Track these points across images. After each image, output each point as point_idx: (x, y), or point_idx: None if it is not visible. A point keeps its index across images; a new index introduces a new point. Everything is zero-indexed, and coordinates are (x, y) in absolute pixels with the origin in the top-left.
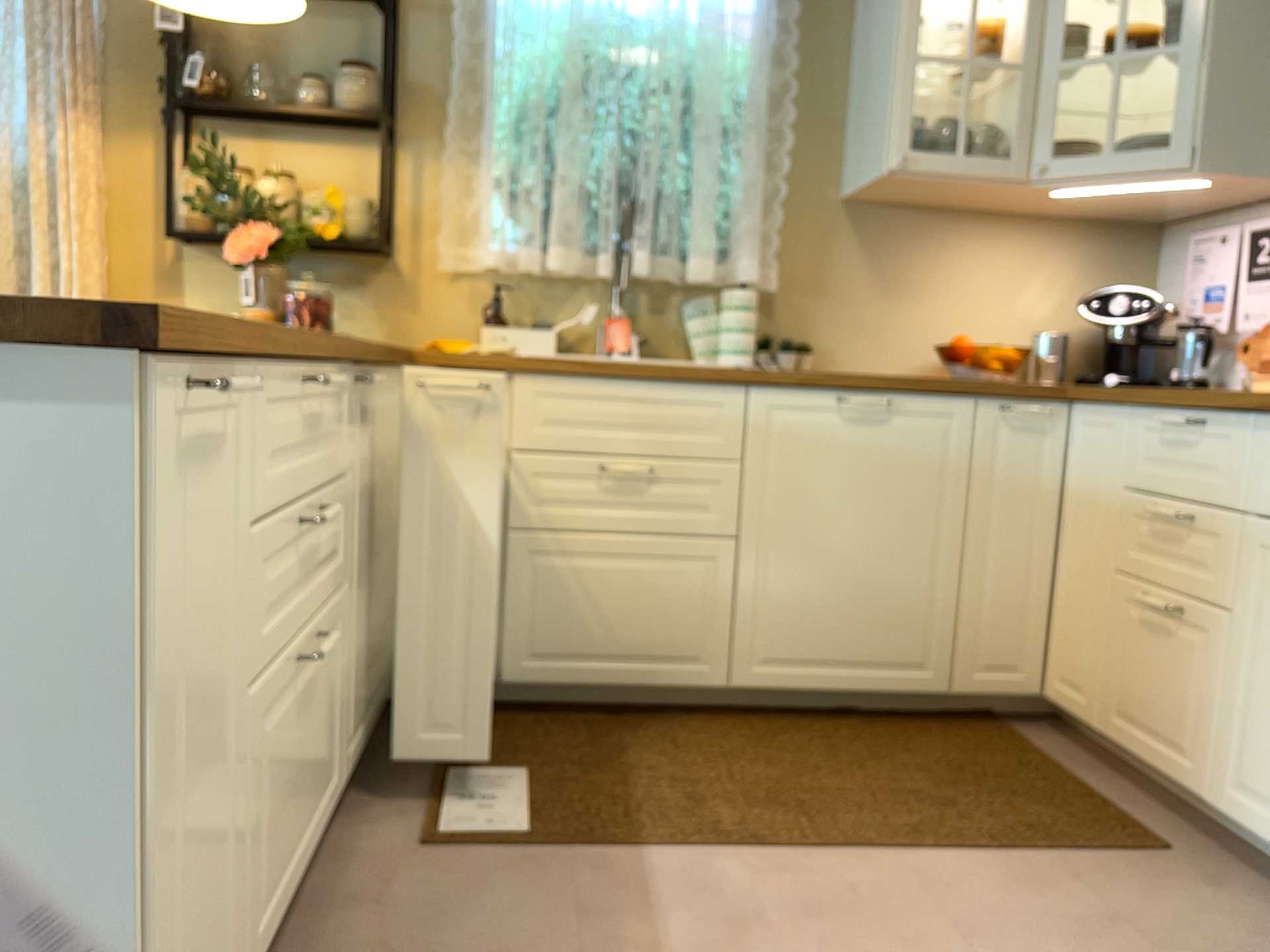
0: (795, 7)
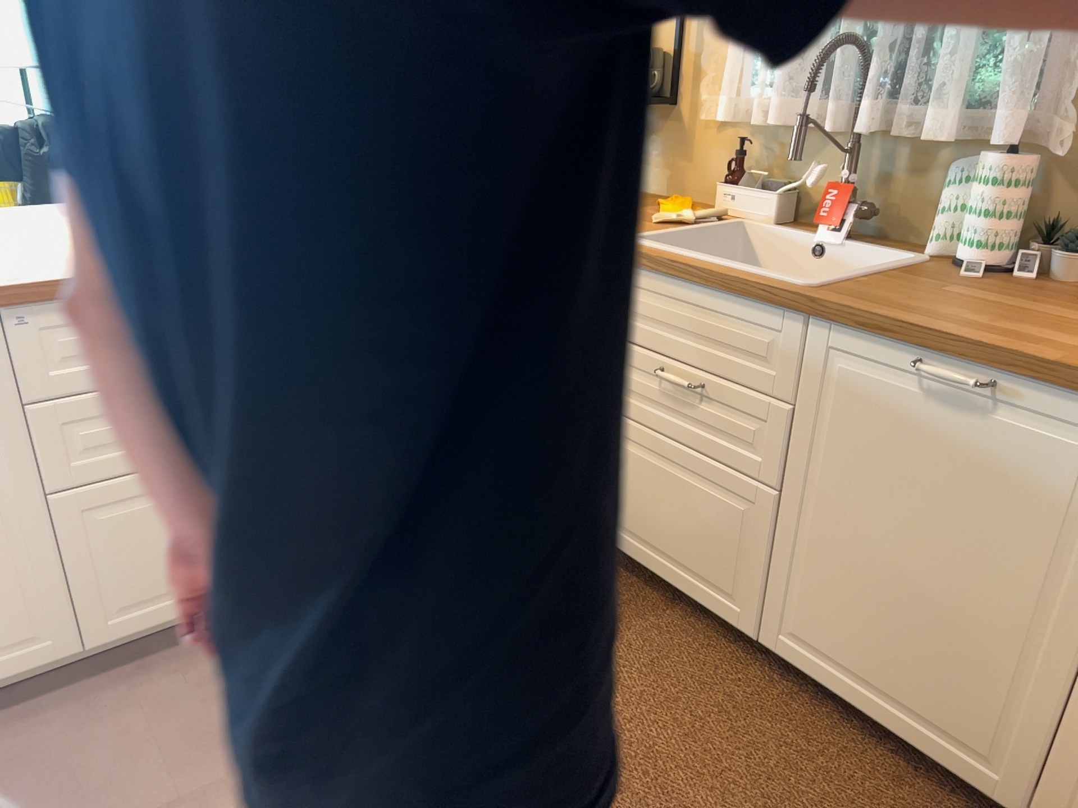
0: None
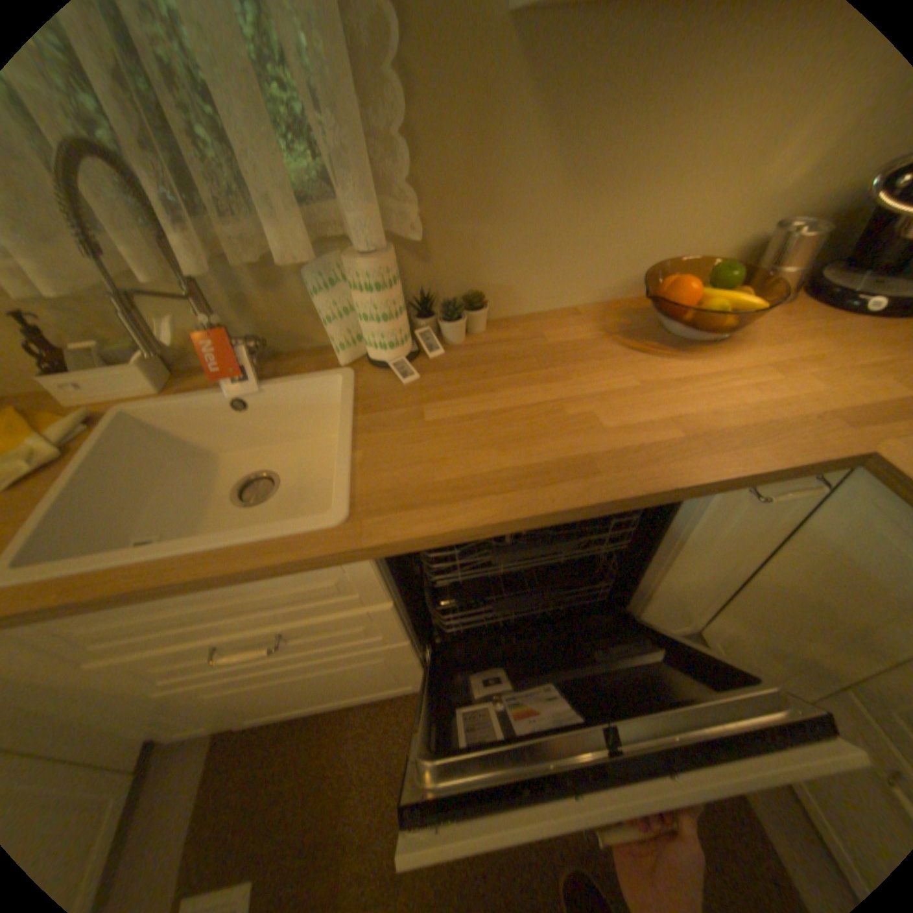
0: None
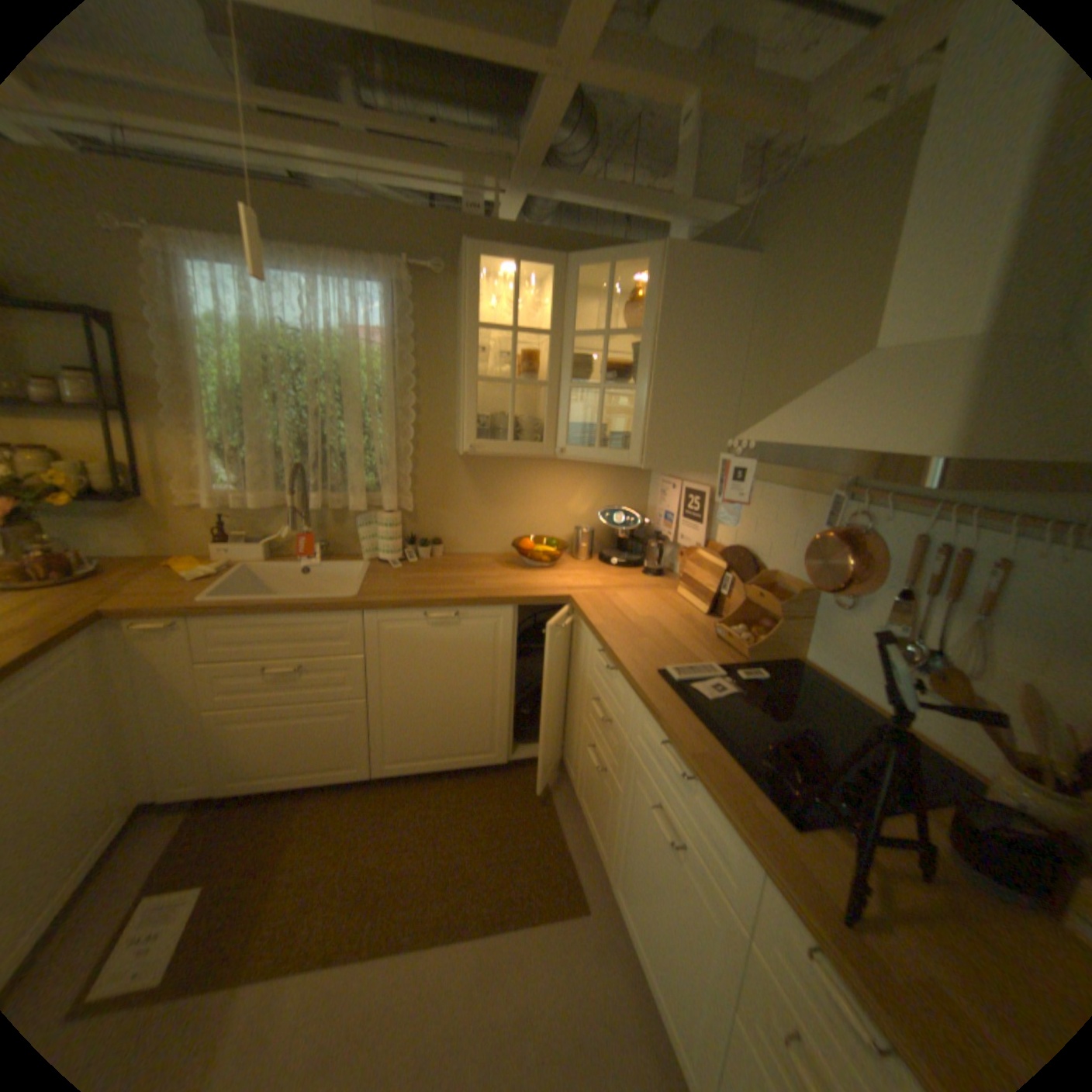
0: (412, 326)
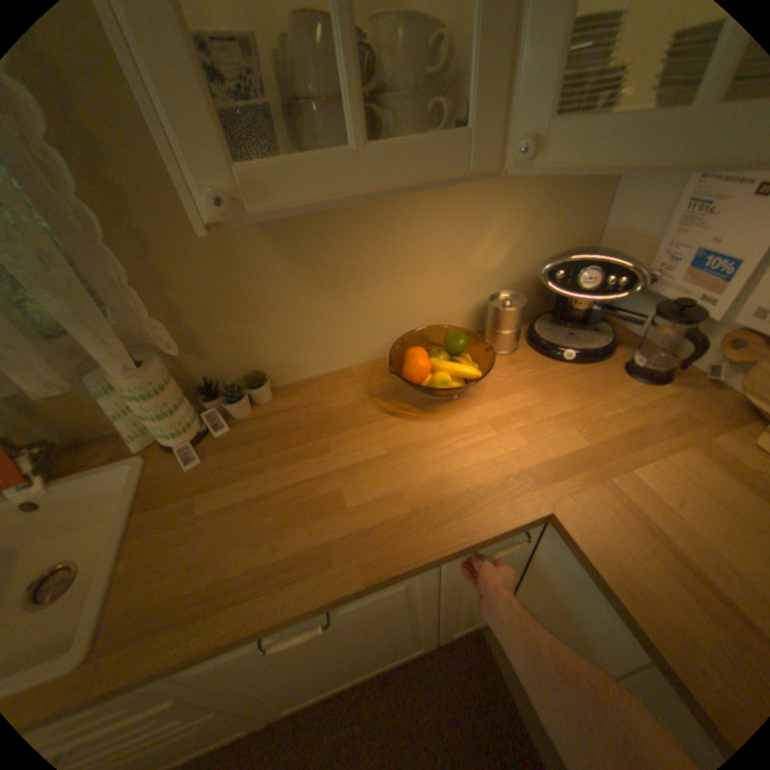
0: None
